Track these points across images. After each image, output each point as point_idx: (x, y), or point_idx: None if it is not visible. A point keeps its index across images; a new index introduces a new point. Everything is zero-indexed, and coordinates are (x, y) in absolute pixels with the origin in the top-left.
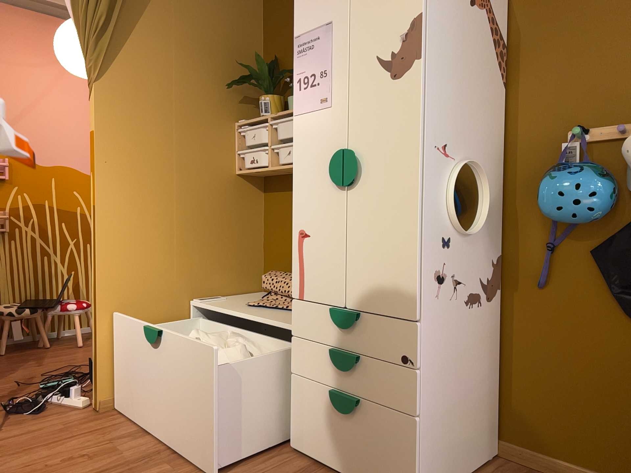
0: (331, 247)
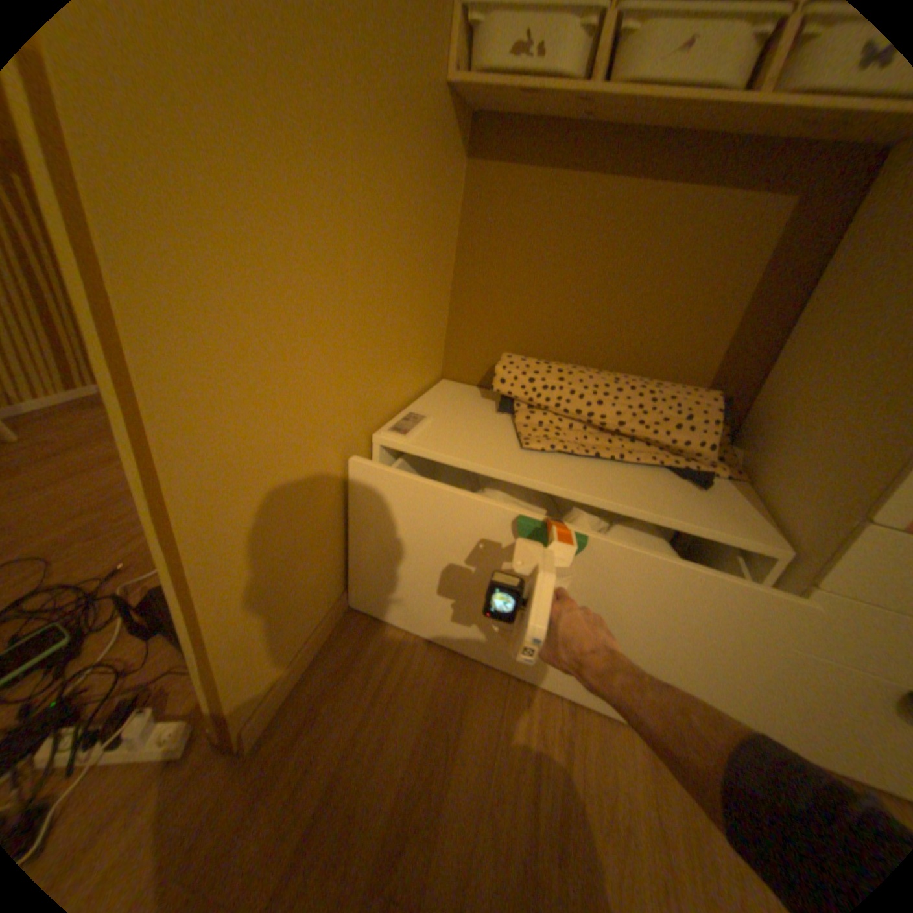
0: None
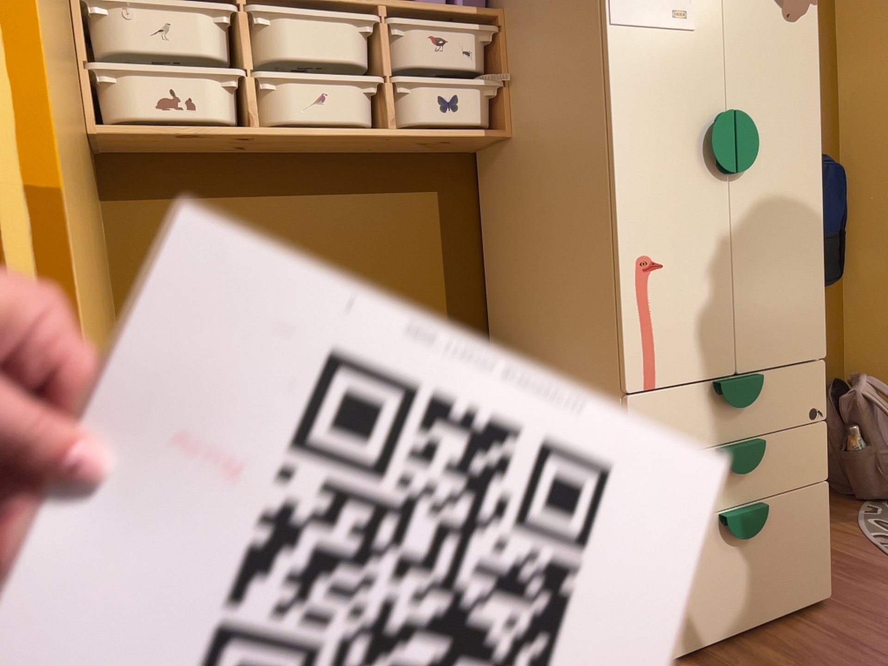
0: (708, 280)
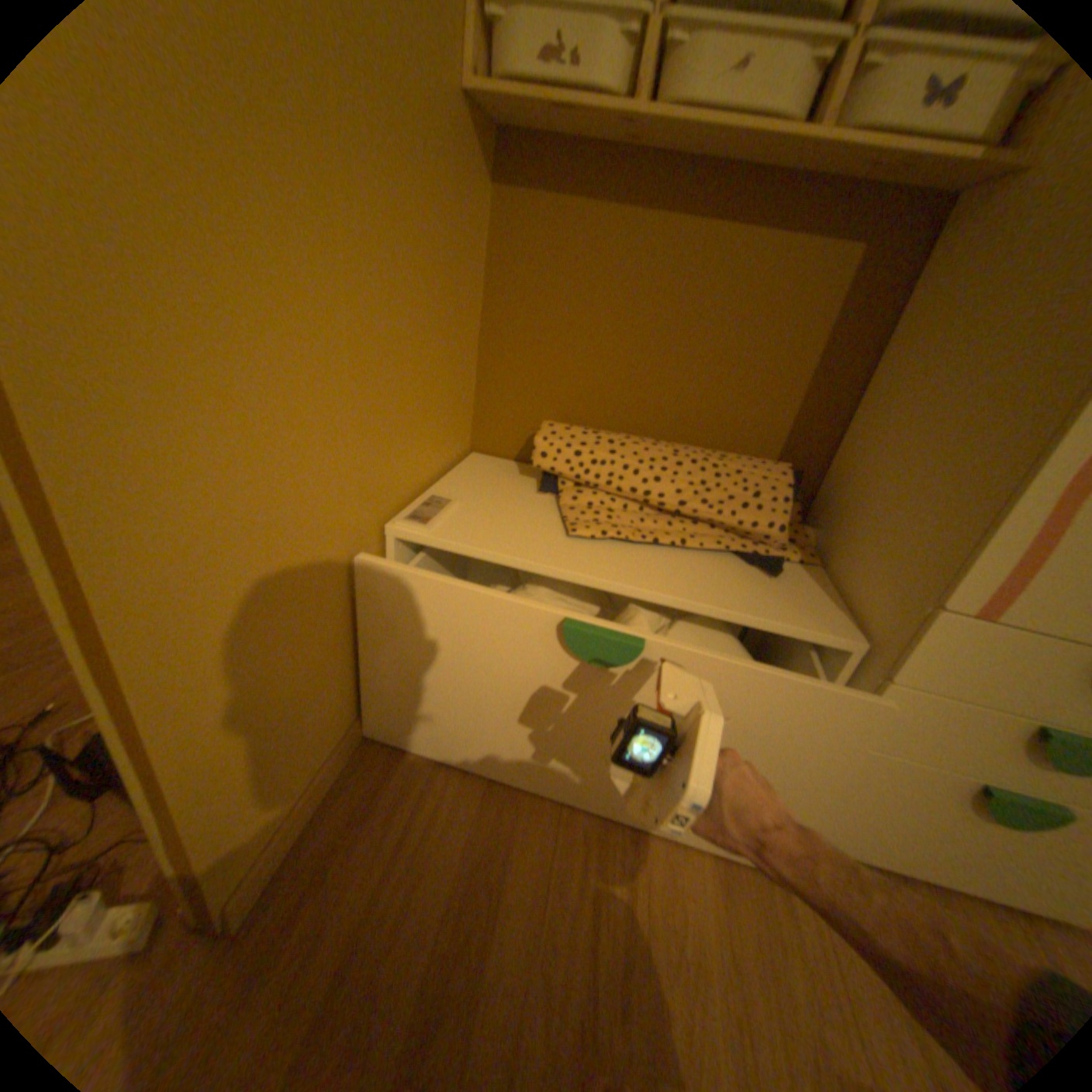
0: None
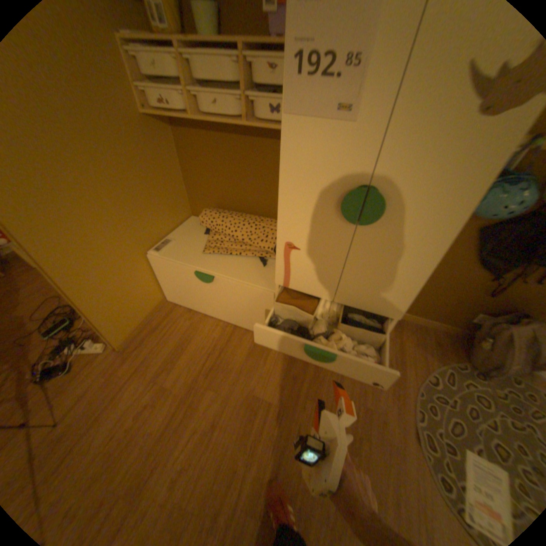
0: (326, 264)
